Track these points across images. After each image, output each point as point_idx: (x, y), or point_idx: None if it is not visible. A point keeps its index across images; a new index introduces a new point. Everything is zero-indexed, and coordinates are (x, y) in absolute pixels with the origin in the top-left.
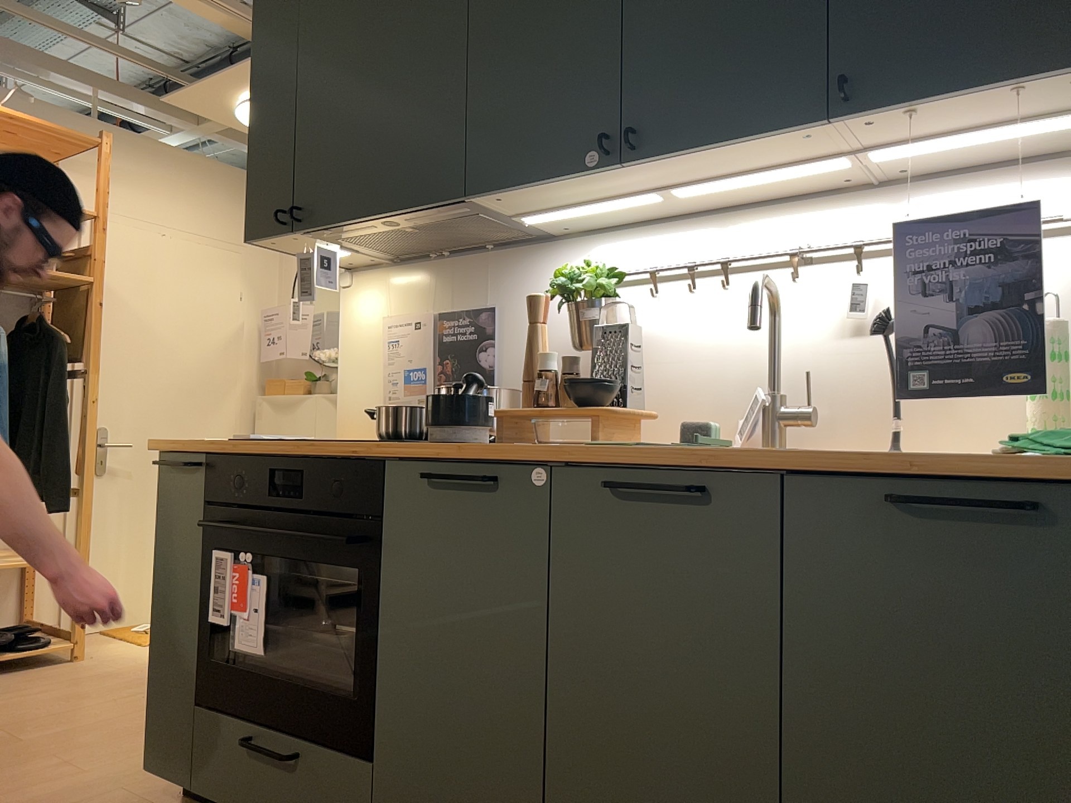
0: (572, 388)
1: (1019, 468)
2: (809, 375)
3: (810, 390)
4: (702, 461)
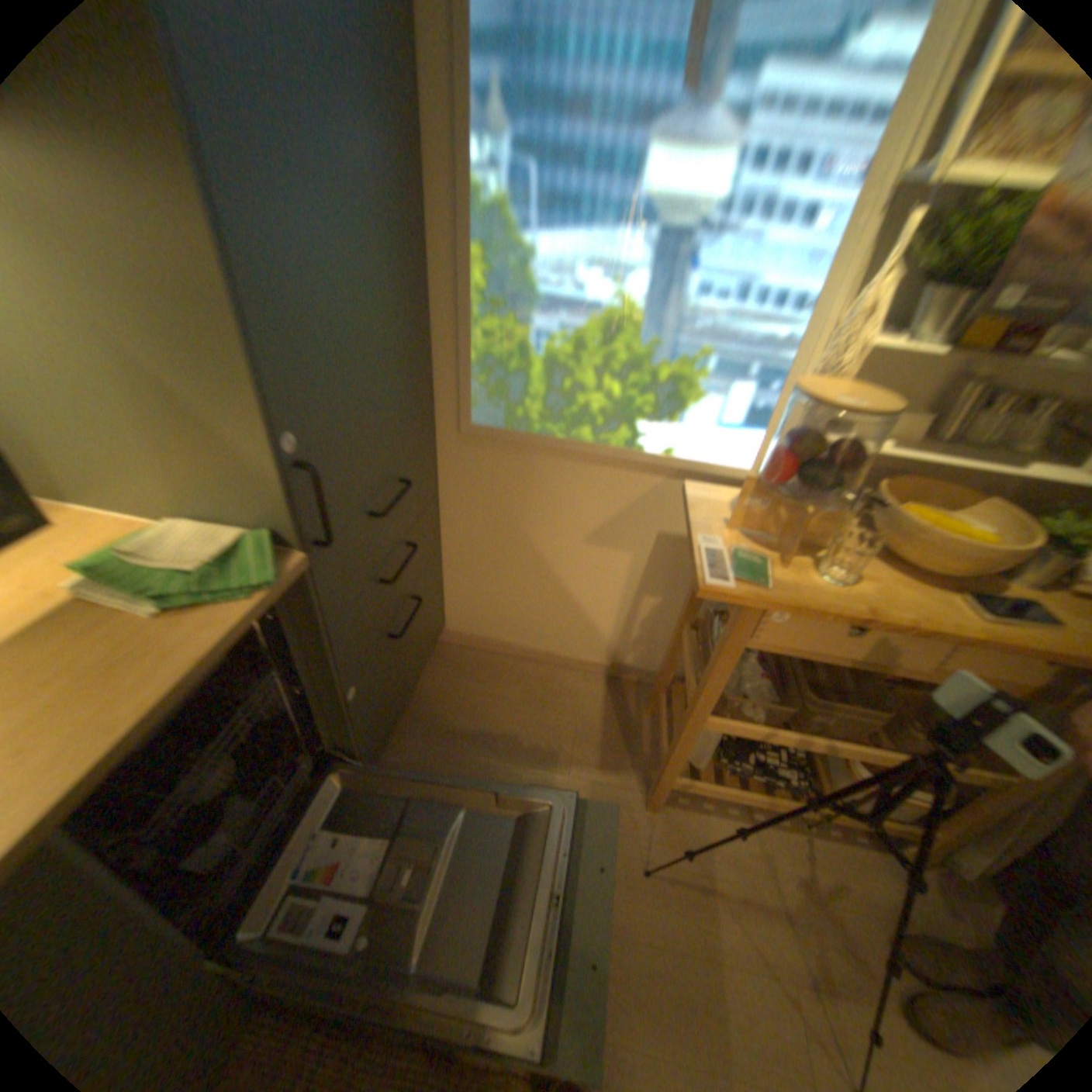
0: None
1: (242, 627)
2: None
3: None
4: None
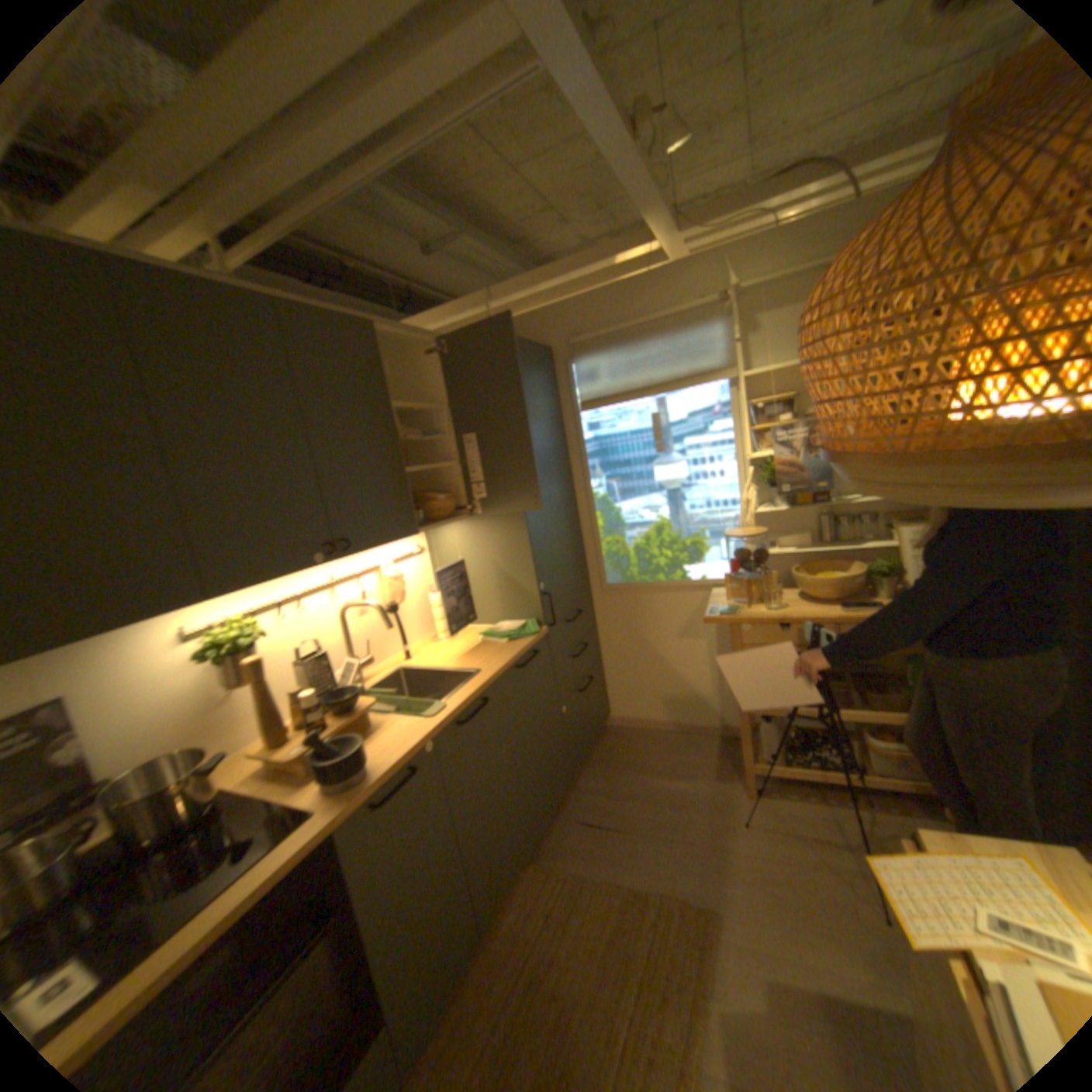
0: (327, 708)
1: (531, 644)
2: (367, 642)
3: (368, 649)
4: (480, 690)
